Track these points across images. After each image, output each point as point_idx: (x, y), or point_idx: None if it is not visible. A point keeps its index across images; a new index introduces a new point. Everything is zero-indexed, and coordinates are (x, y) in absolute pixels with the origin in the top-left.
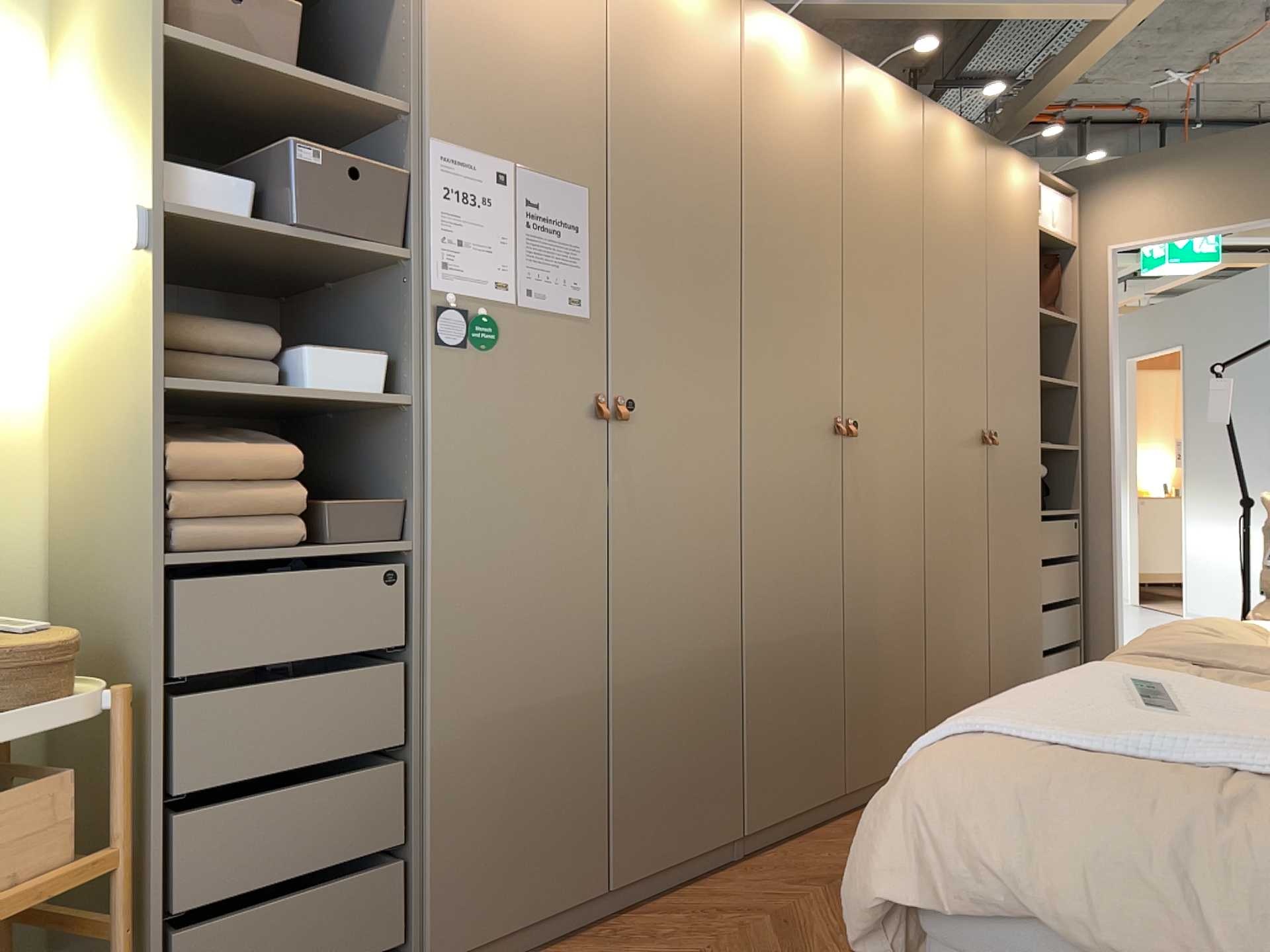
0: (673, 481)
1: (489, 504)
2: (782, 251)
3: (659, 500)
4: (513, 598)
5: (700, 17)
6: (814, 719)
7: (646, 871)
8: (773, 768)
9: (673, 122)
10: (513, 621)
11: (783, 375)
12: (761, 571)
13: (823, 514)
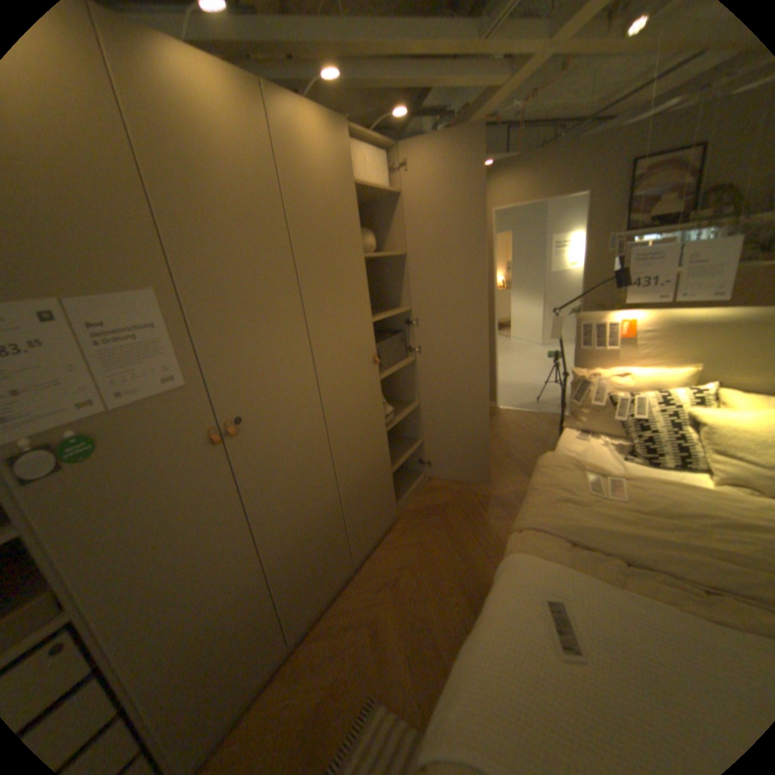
0: (279, 445)
1: (136, 548)
2: (325, 277)
3: (272, 461)
4: (178, 581)
5: (224, 112)
6: (378, 498)
7: (305, 622)
8: (362, 532)
9: (221, 211)
10: (183, 592)
11: (337, 350)
12: (341, 456)
13: (370, 408)
